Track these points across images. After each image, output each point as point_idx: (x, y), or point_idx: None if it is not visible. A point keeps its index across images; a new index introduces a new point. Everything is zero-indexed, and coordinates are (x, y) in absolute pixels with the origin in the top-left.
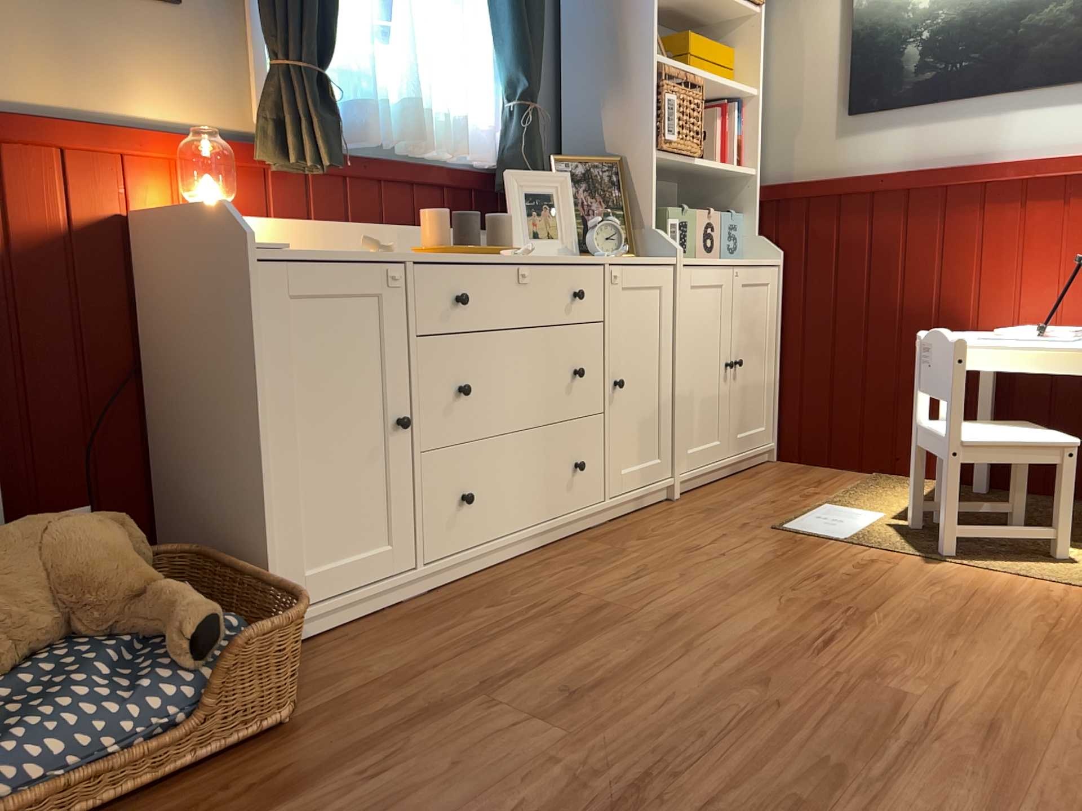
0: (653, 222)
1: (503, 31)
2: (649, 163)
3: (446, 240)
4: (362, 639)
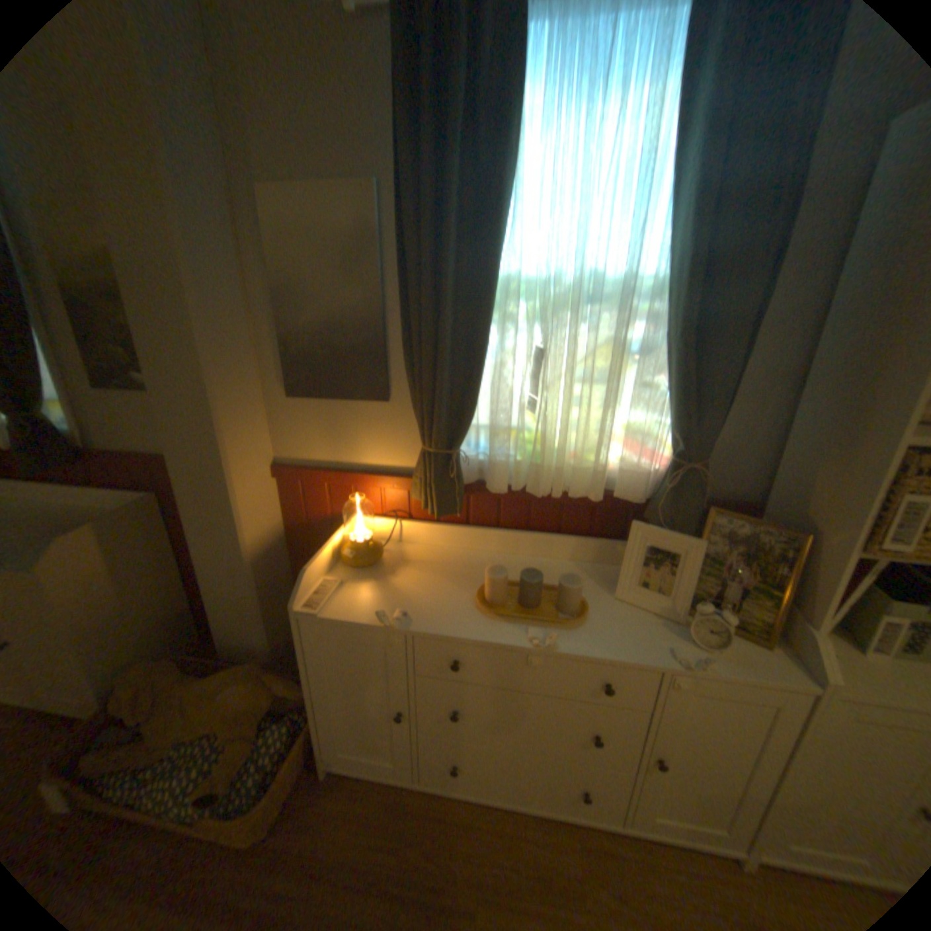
0: (834, 624)
1: (673, 391)
2: (845, 564)
3: (498, 598)
4: (356, 806)
